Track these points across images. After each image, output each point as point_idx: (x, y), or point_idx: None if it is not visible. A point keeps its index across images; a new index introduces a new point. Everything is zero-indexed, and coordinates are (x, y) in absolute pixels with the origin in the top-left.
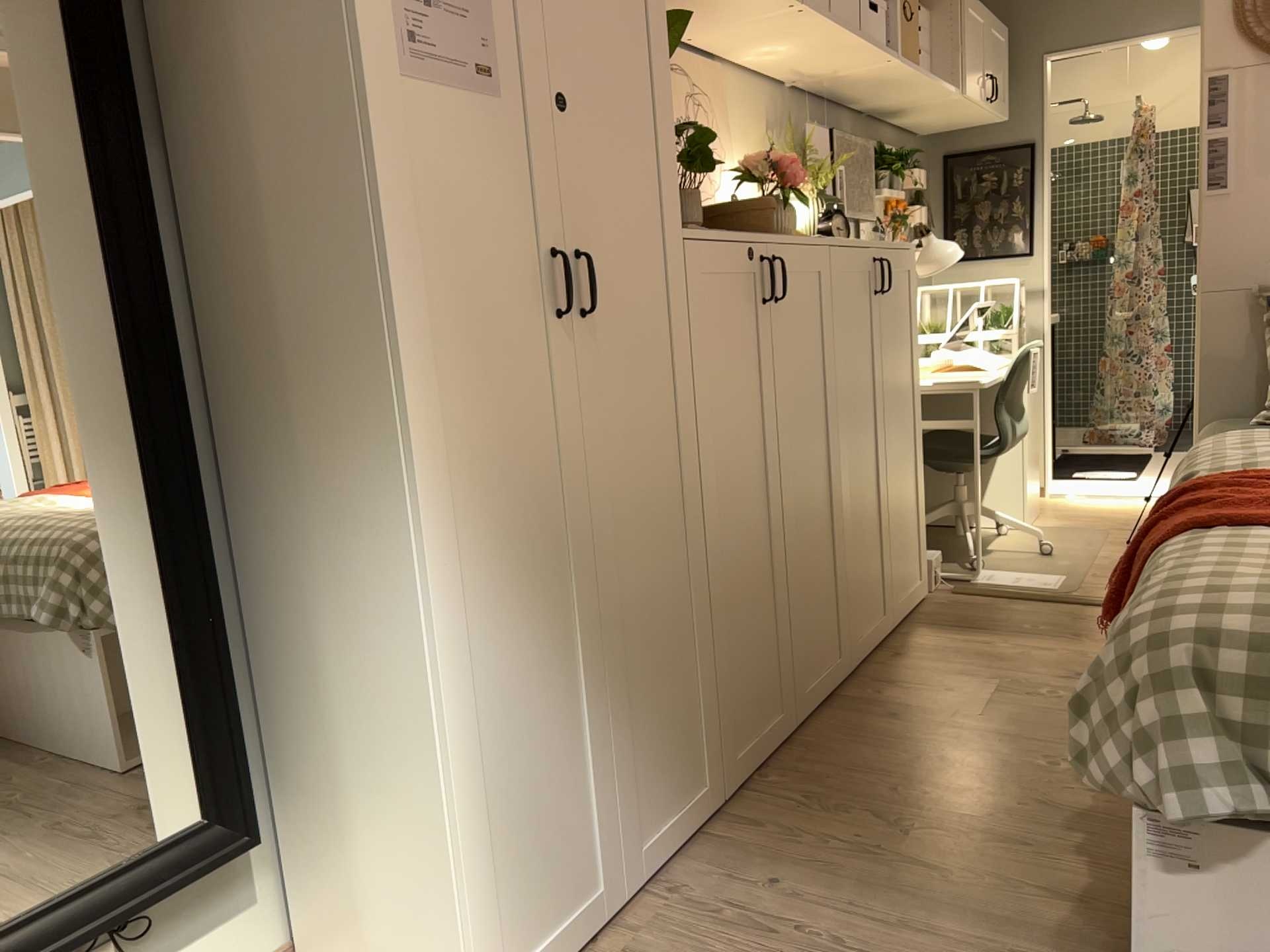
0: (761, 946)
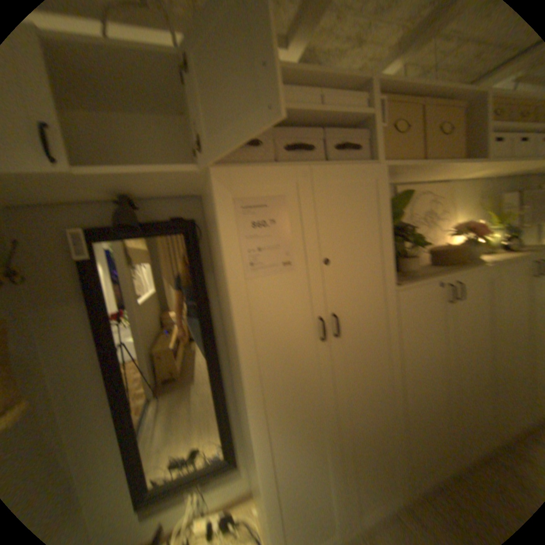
0: None
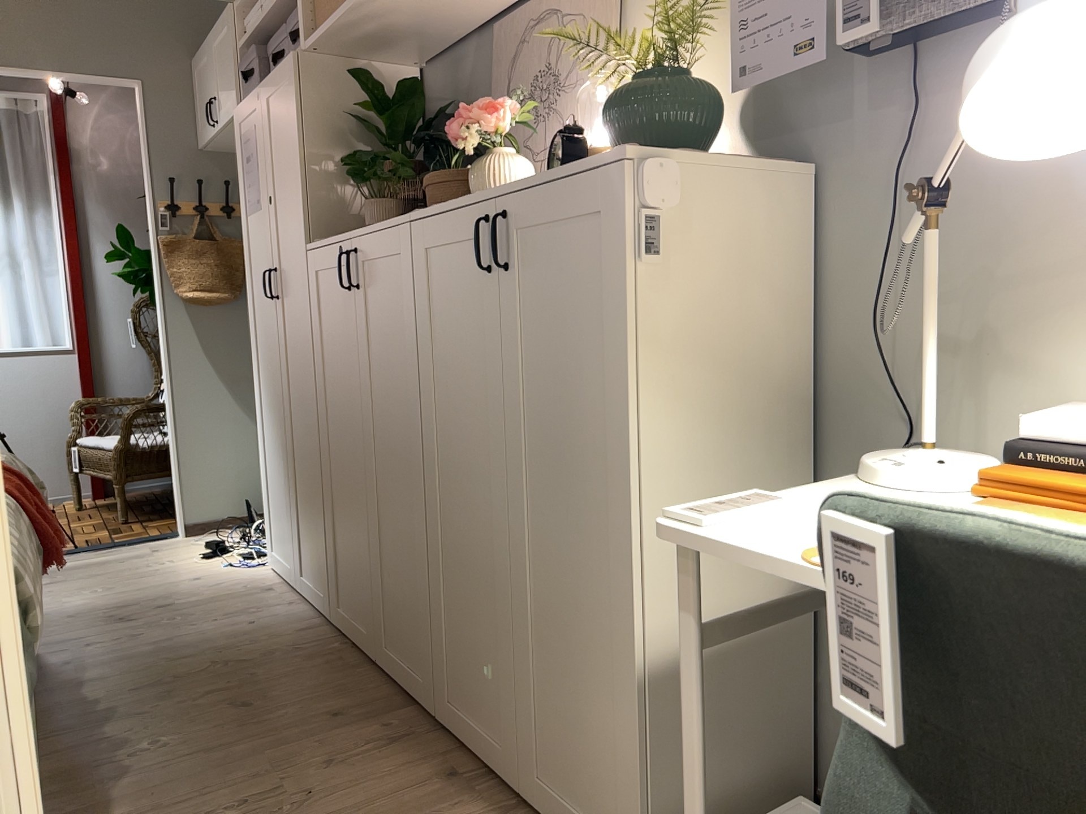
0: (226, 613)
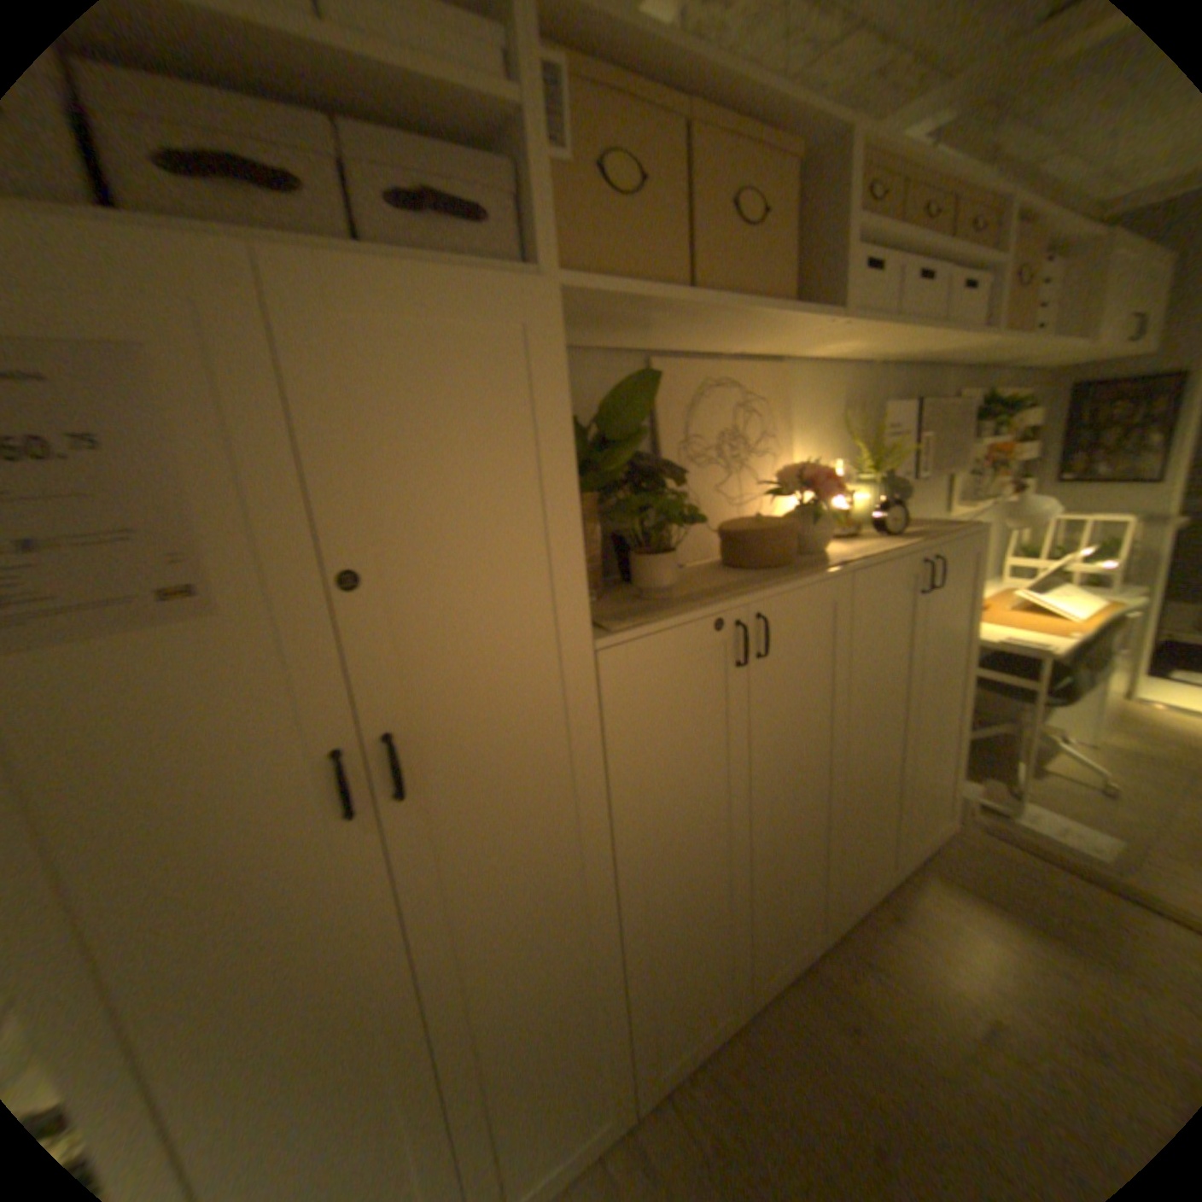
0: None
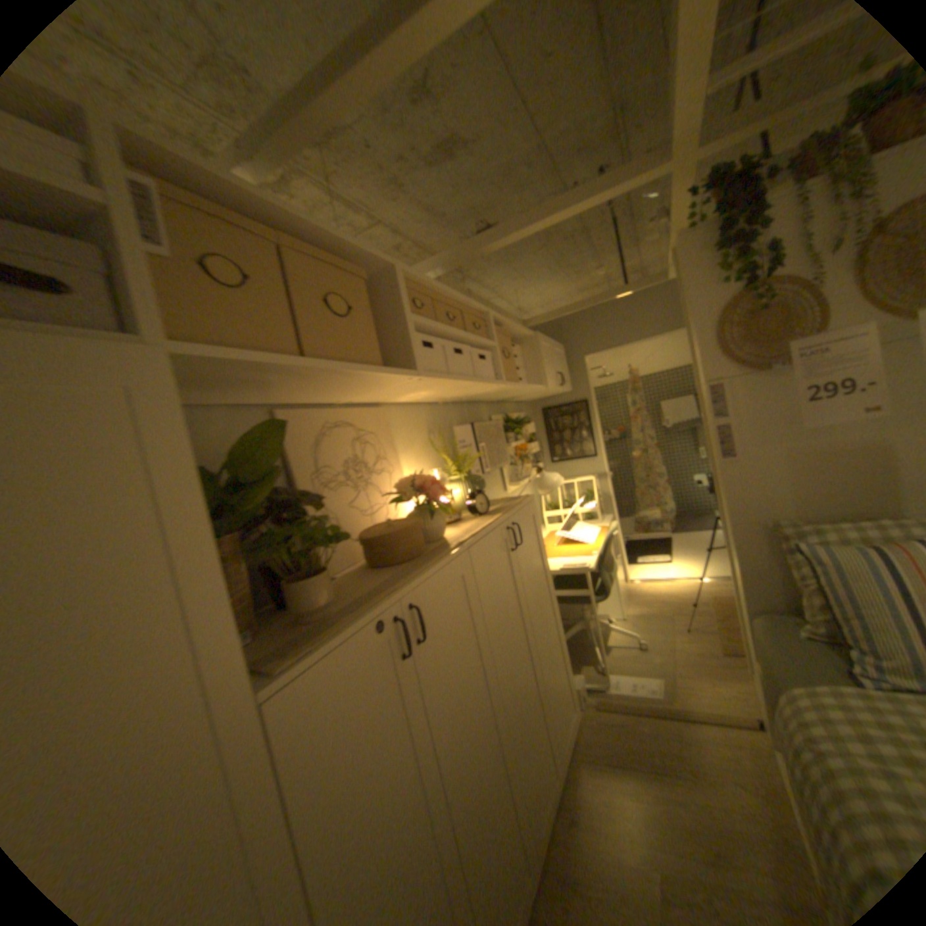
0: None
